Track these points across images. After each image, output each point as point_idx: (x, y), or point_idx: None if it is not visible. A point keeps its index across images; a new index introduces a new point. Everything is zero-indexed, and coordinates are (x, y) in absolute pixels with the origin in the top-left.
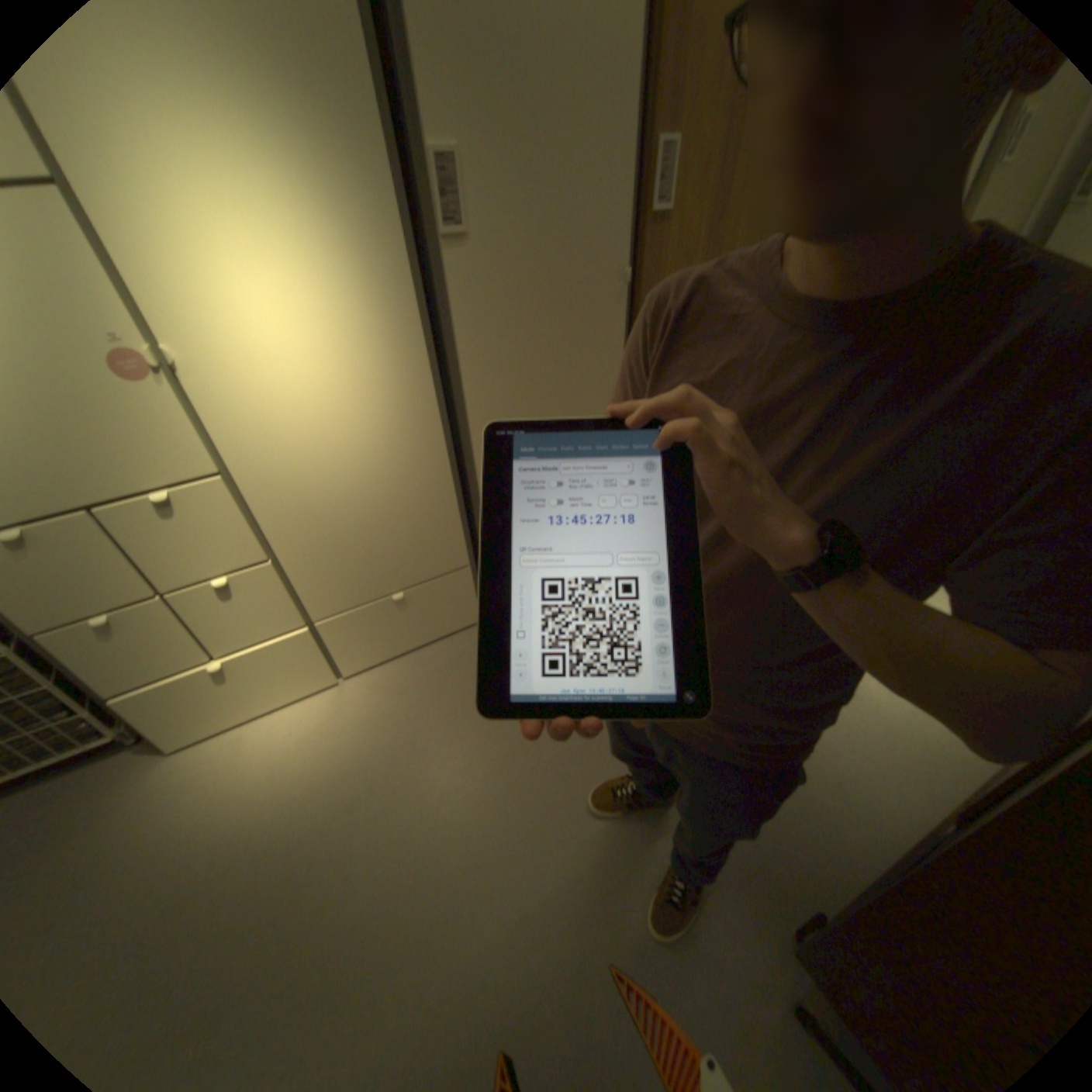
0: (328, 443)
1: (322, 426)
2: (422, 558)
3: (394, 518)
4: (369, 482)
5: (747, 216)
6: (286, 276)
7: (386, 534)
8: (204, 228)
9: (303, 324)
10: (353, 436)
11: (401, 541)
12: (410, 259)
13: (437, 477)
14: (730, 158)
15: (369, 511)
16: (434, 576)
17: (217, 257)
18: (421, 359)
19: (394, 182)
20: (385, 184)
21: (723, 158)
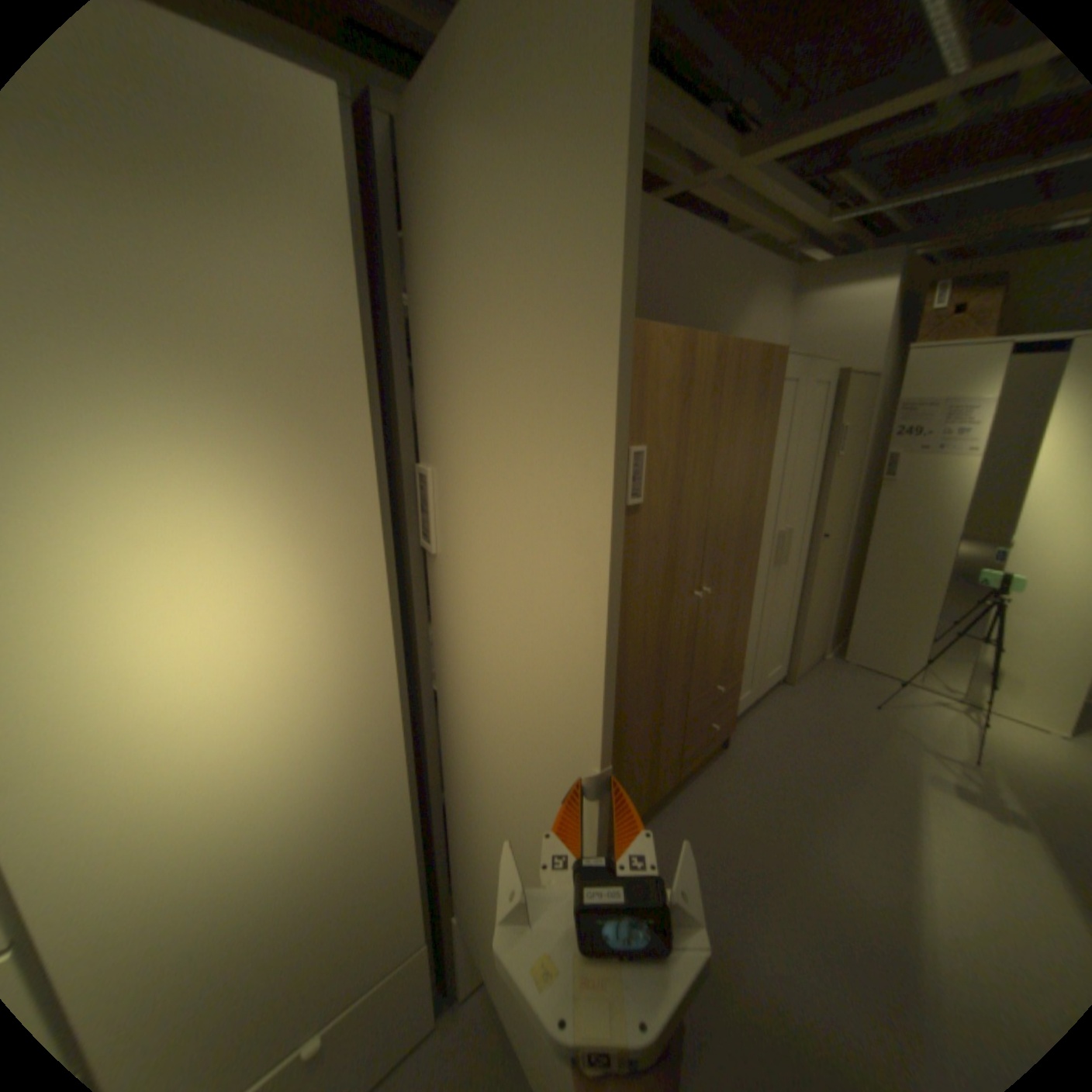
0: (236, 828)
1: (230, 805)
2: (357, 960)
3: (322, 910)
4: (291, 868)
5: (697, 501)
6: (219, 615)
7: (305, 941)
8: (102, 572)
9: (231, 670)
10: (278, 807)
11: (328, 945)
12: (388, 572)
13: (393, 829)
14: (682, 460)
15: (283, 915)
16: (372, 981)
17: (112, 605)
18: (389, 681)
19: (381, 498)
20: (371, 500)
21: (677, 461)
